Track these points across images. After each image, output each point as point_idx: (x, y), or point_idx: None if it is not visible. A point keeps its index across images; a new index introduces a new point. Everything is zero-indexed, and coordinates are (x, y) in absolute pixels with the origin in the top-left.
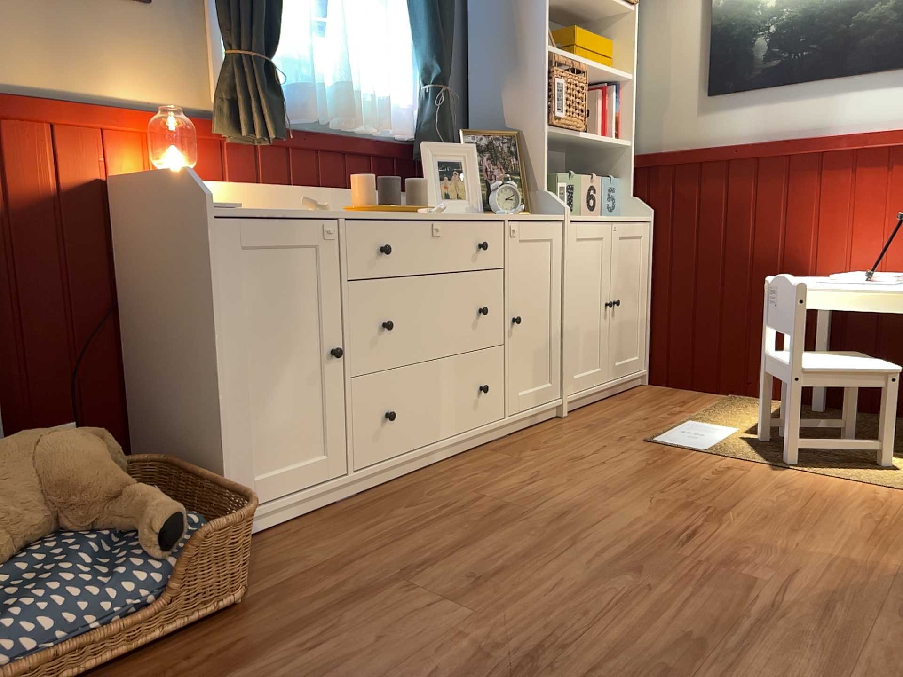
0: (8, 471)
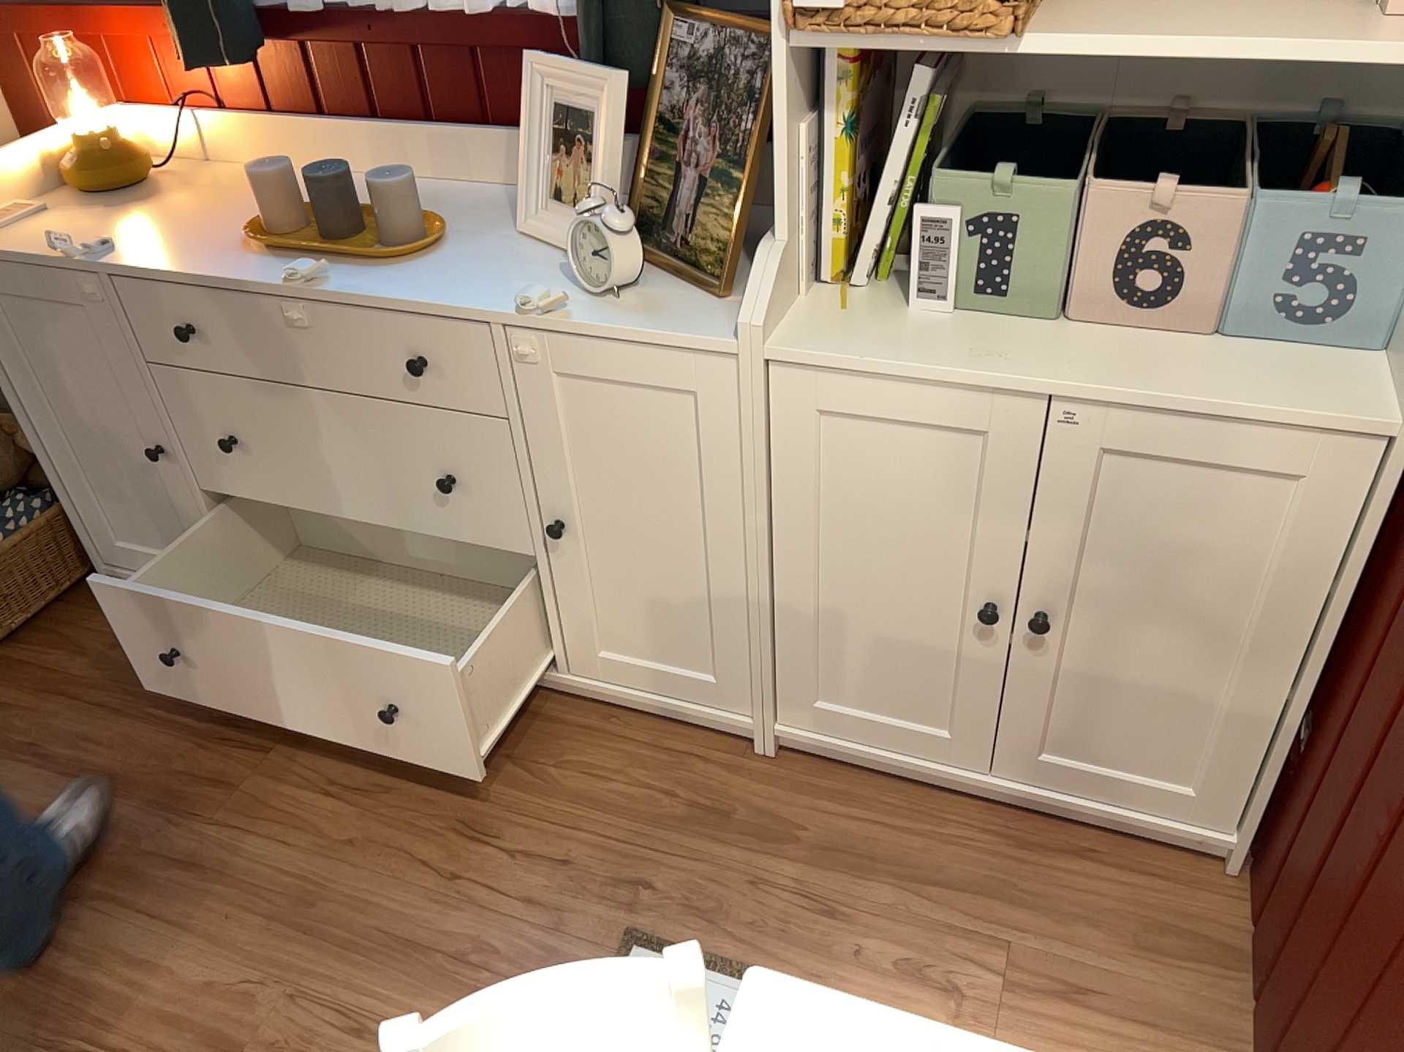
0: None
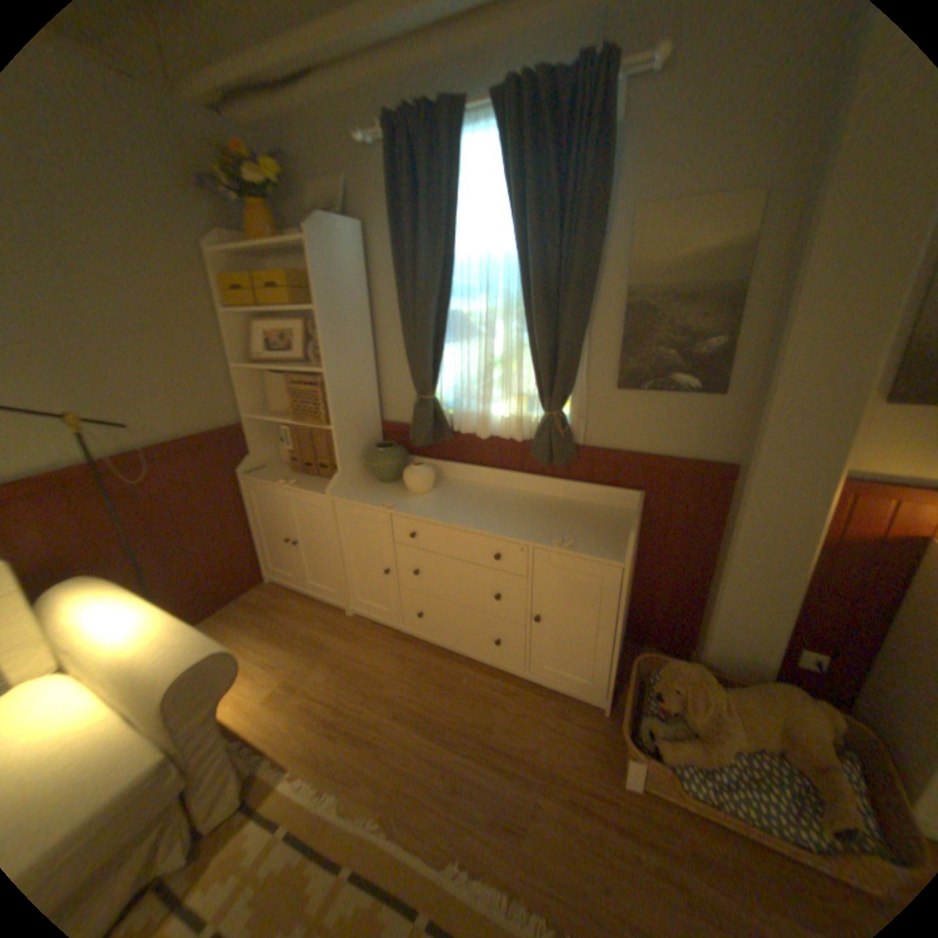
0: (771, 715)
